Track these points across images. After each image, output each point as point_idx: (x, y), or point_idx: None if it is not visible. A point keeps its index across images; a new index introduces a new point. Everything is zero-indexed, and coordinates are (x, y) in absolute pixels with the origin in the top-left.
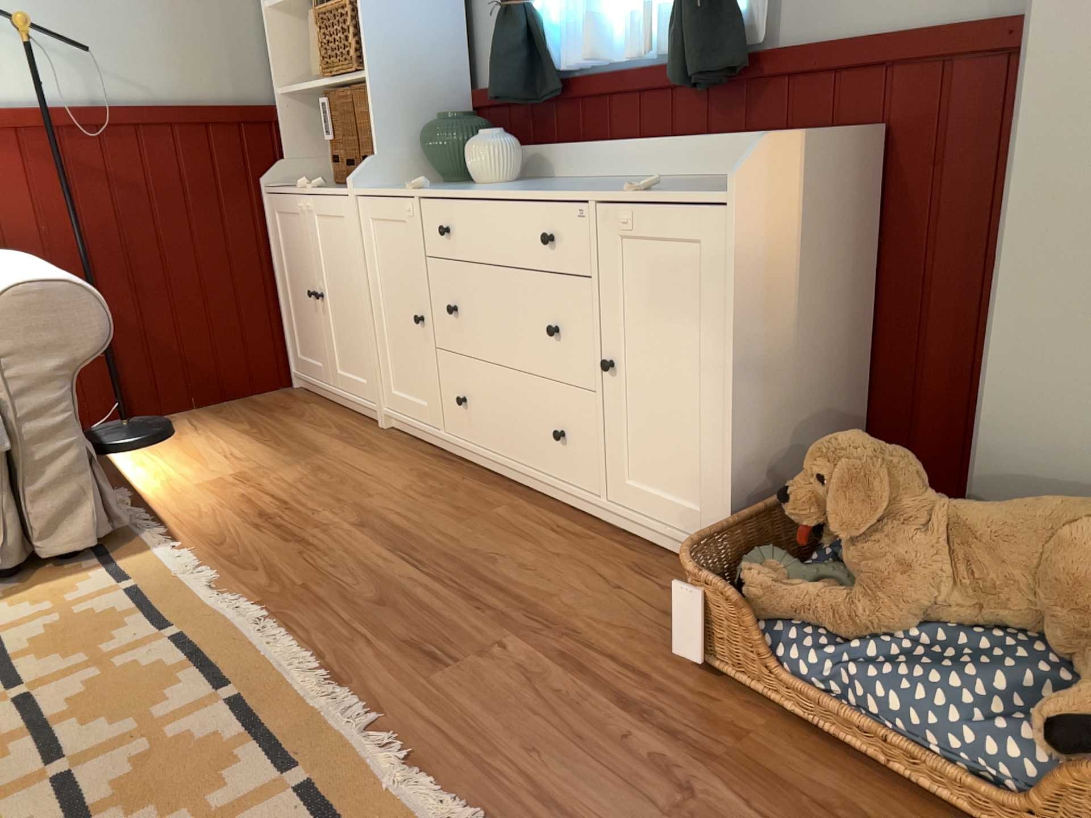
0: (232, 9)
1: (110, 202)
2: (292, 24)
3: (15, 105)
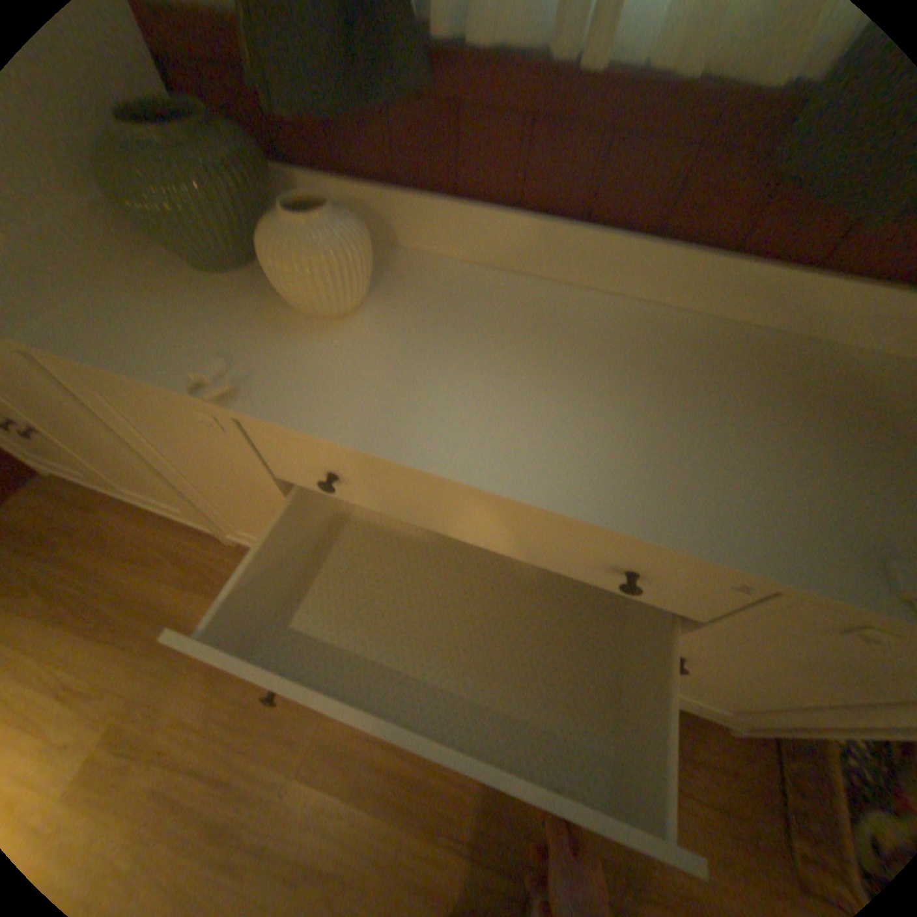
0: None
1: None
2: None
3: None
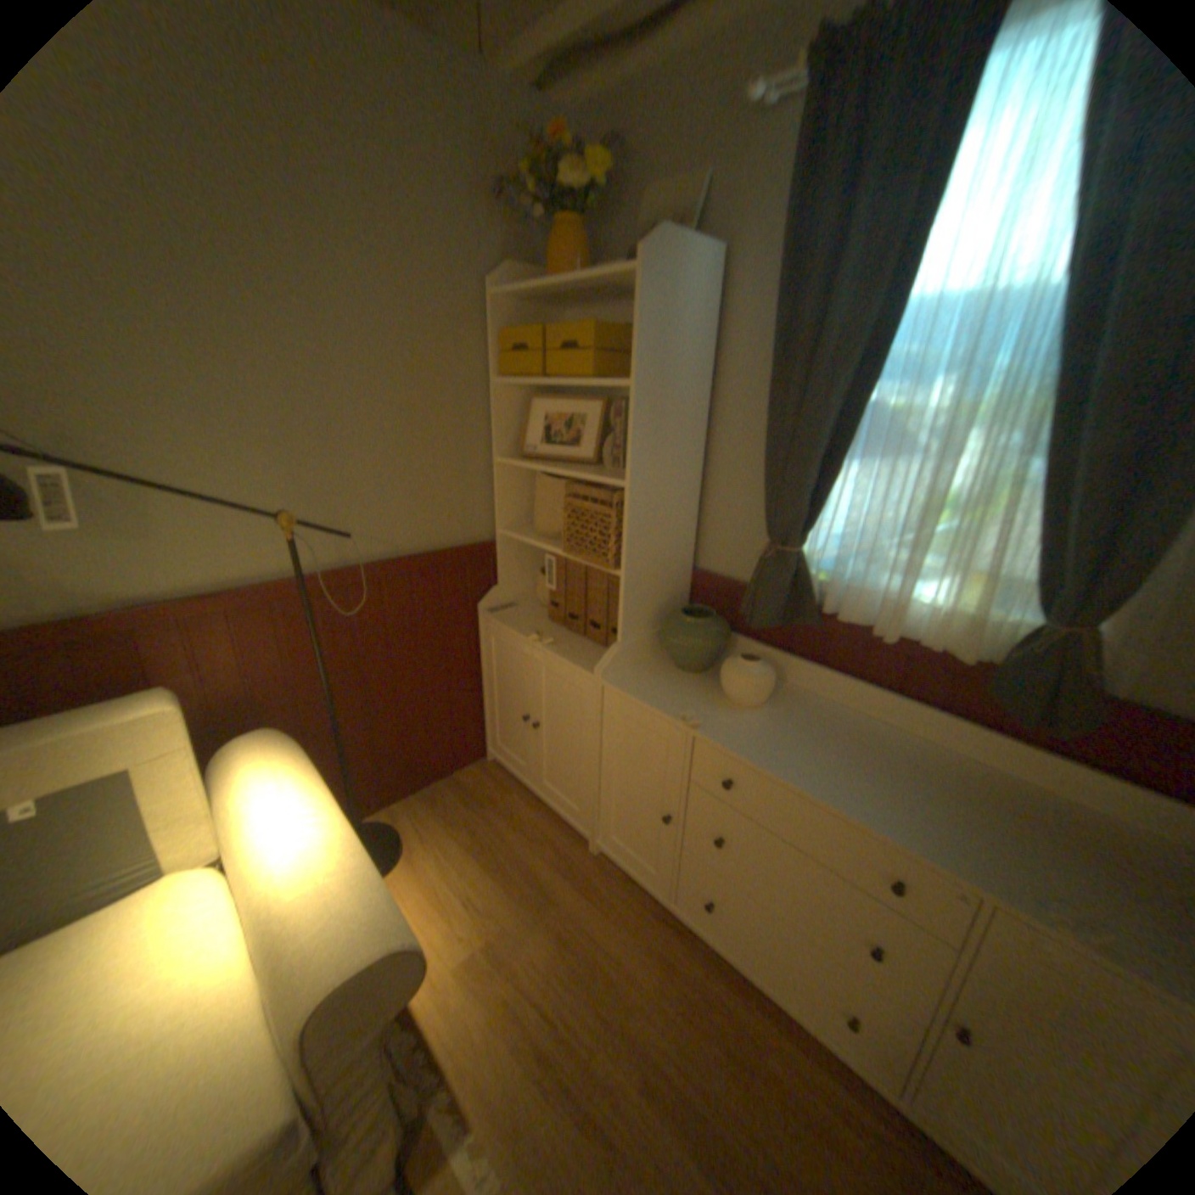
0: (467, 459)
1: (350, 646)
2: (516, 471)
3: (266, 574)
